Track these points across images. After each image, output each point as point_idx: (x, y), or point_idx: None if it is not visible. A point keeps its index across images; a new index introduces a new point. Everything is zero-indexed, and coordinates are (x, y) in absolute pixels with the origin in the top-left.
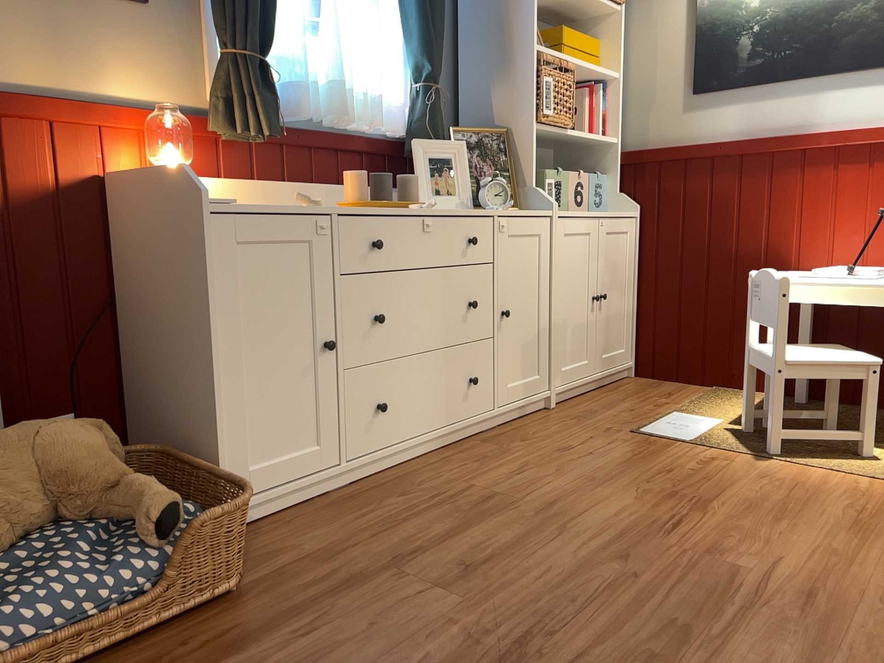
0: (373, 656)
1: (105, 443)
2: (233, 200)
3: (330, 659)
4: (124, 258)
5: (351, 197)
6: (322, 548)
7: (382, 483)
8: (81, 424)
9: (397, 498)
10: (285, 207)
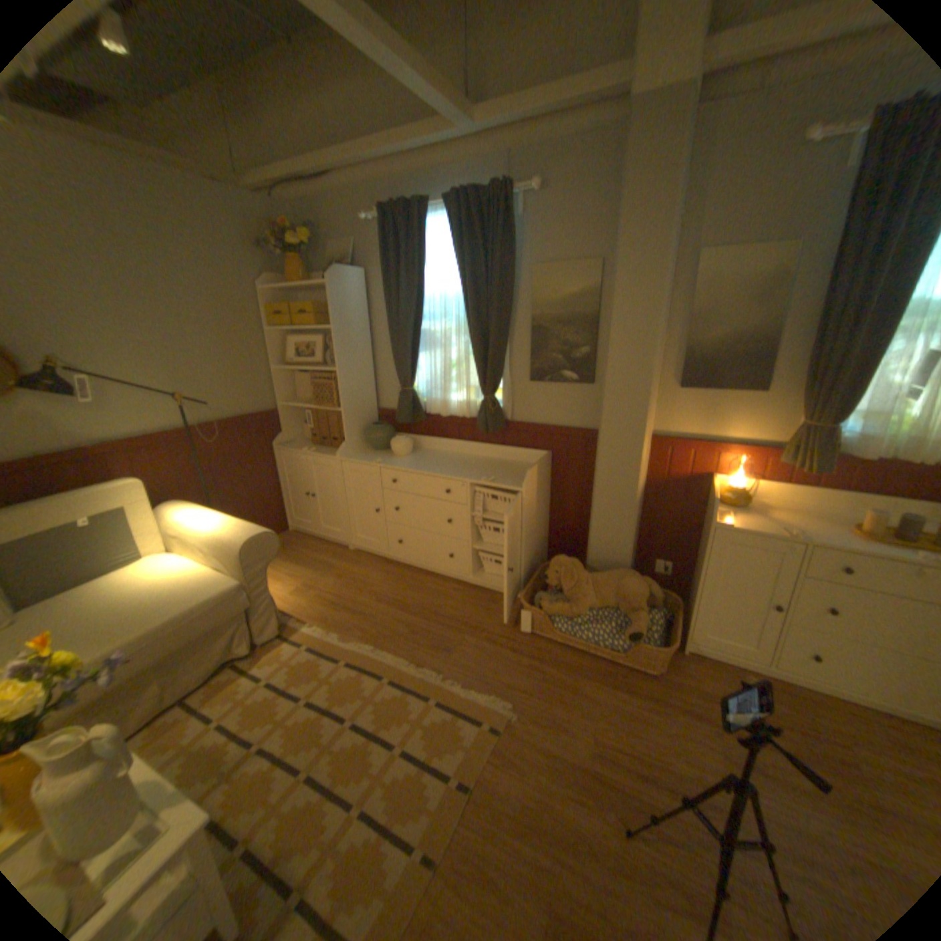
0: (660, 745)
1: (647, 594)
2: (733, 525)
3: (647, 729)
4: (707, 514)
5: (866, 529)
6: (711, 695)
7: (798, 698)
8: (642, 582)
9: (789, 711)
10: (779, 531)
